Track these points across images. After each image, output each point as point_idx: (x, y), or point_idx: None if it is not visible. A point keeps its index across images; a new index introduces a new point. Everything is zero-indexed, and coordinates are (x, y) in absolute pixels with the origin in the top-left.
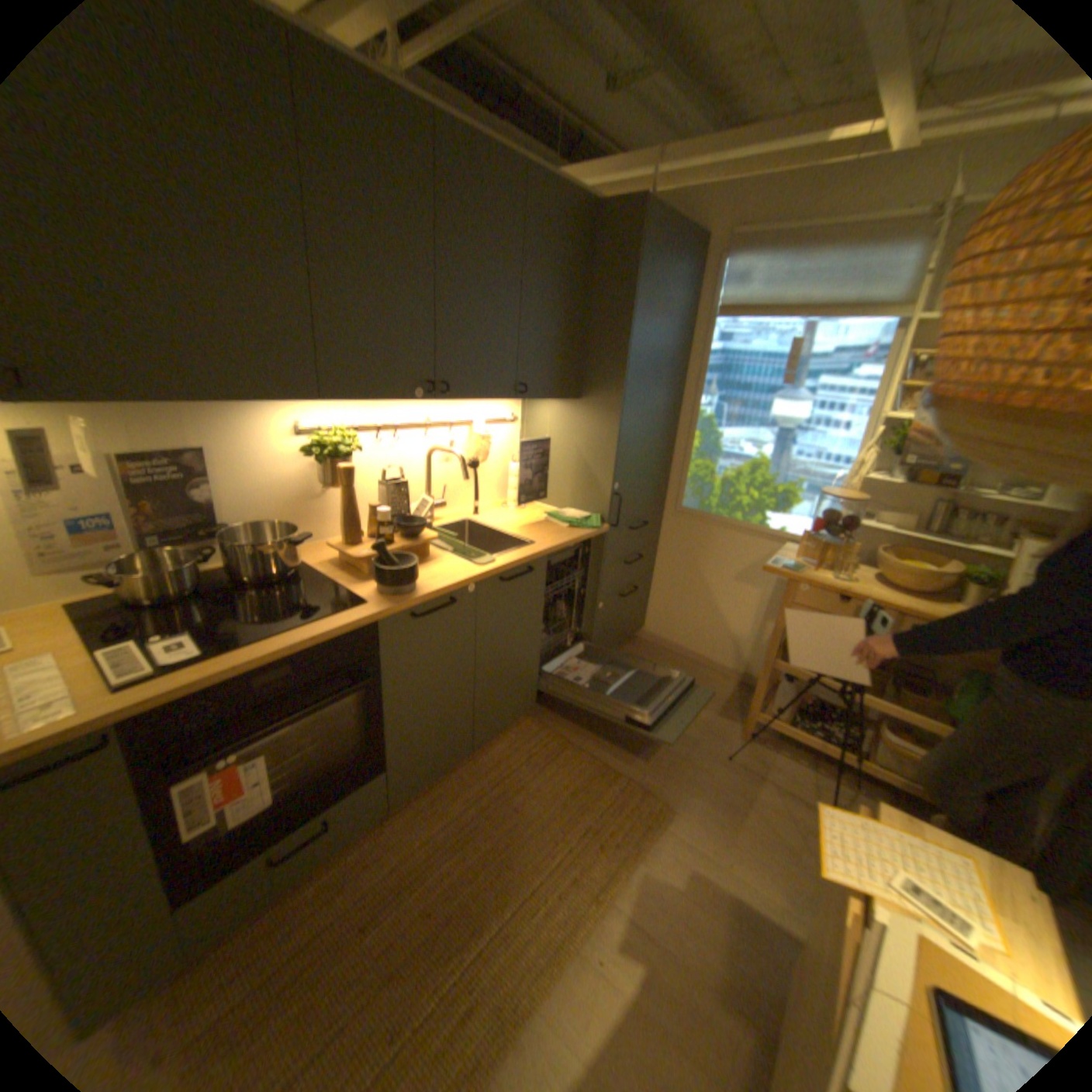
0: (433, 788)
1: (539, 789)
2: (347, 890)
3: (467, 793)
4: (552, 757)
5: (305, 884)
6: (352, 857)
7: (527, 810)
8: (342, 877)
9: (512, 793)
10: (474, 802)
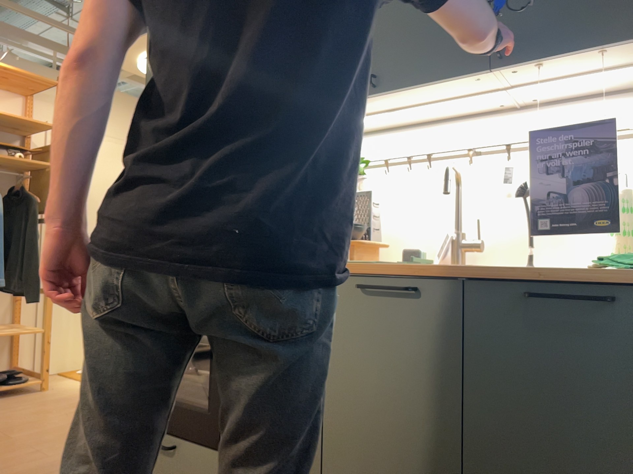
0: None
1: None
2: None
3: None
4: None
5: None
6: None
7: None
8: None
9: None
10: None
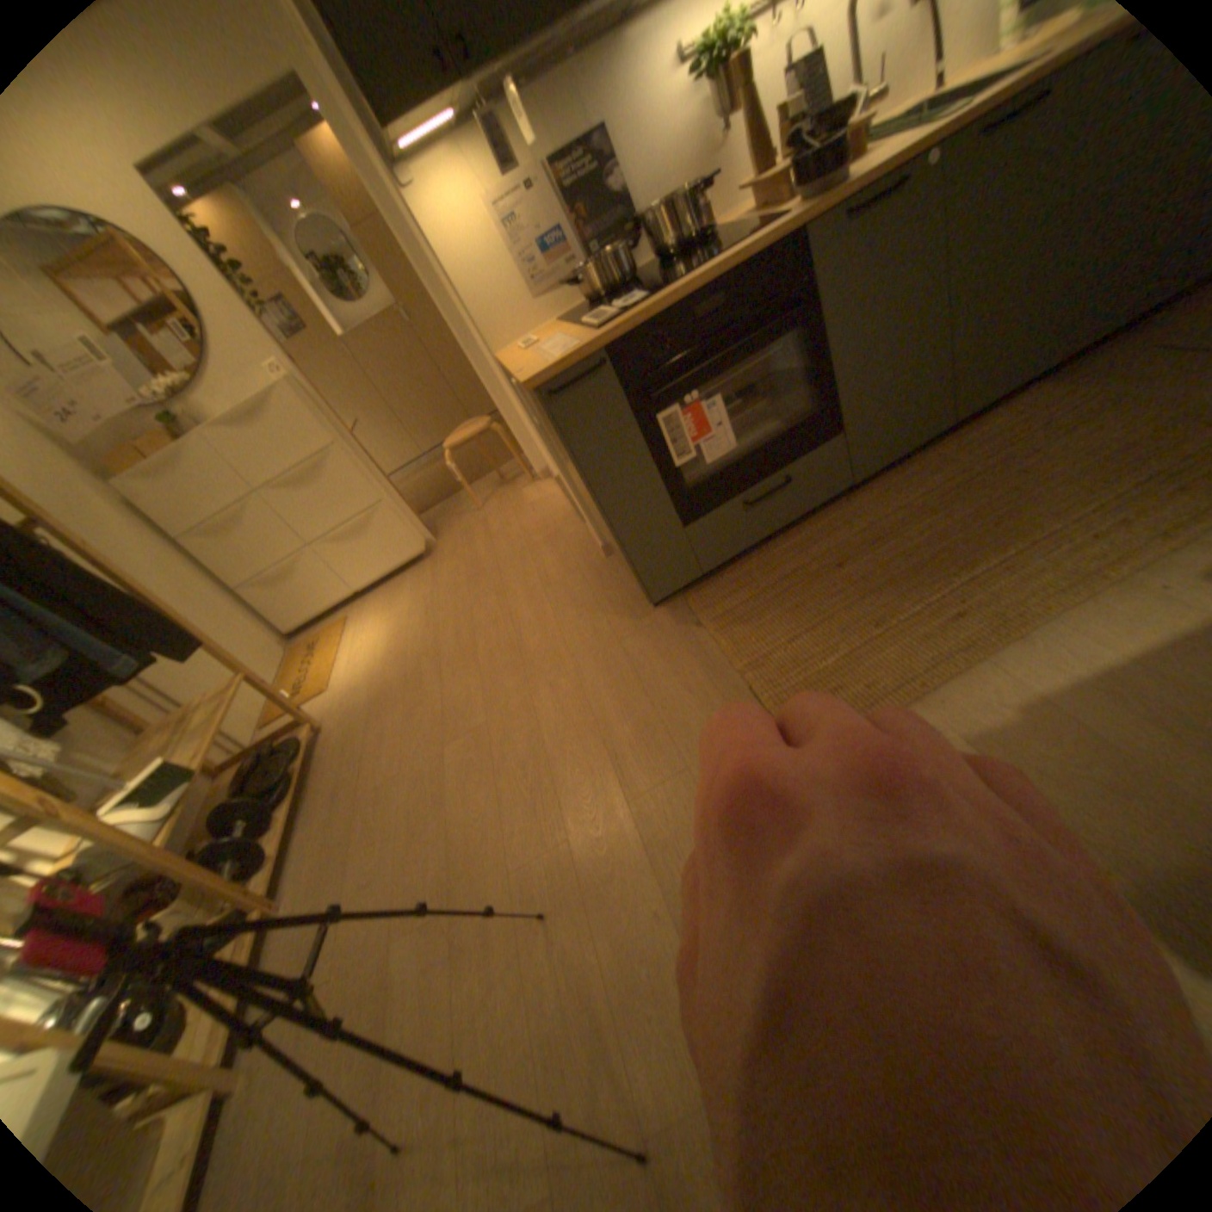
0: (905, 466)
1: (1065, 447)
2: (819, 542)
3: (951, 465)
4: (1090, 414)
5: (780, 540)
6: (821, 521)
7: (1042, 468)
8: (813, 534)
9: (1019, 456)
10: (960, 471)
